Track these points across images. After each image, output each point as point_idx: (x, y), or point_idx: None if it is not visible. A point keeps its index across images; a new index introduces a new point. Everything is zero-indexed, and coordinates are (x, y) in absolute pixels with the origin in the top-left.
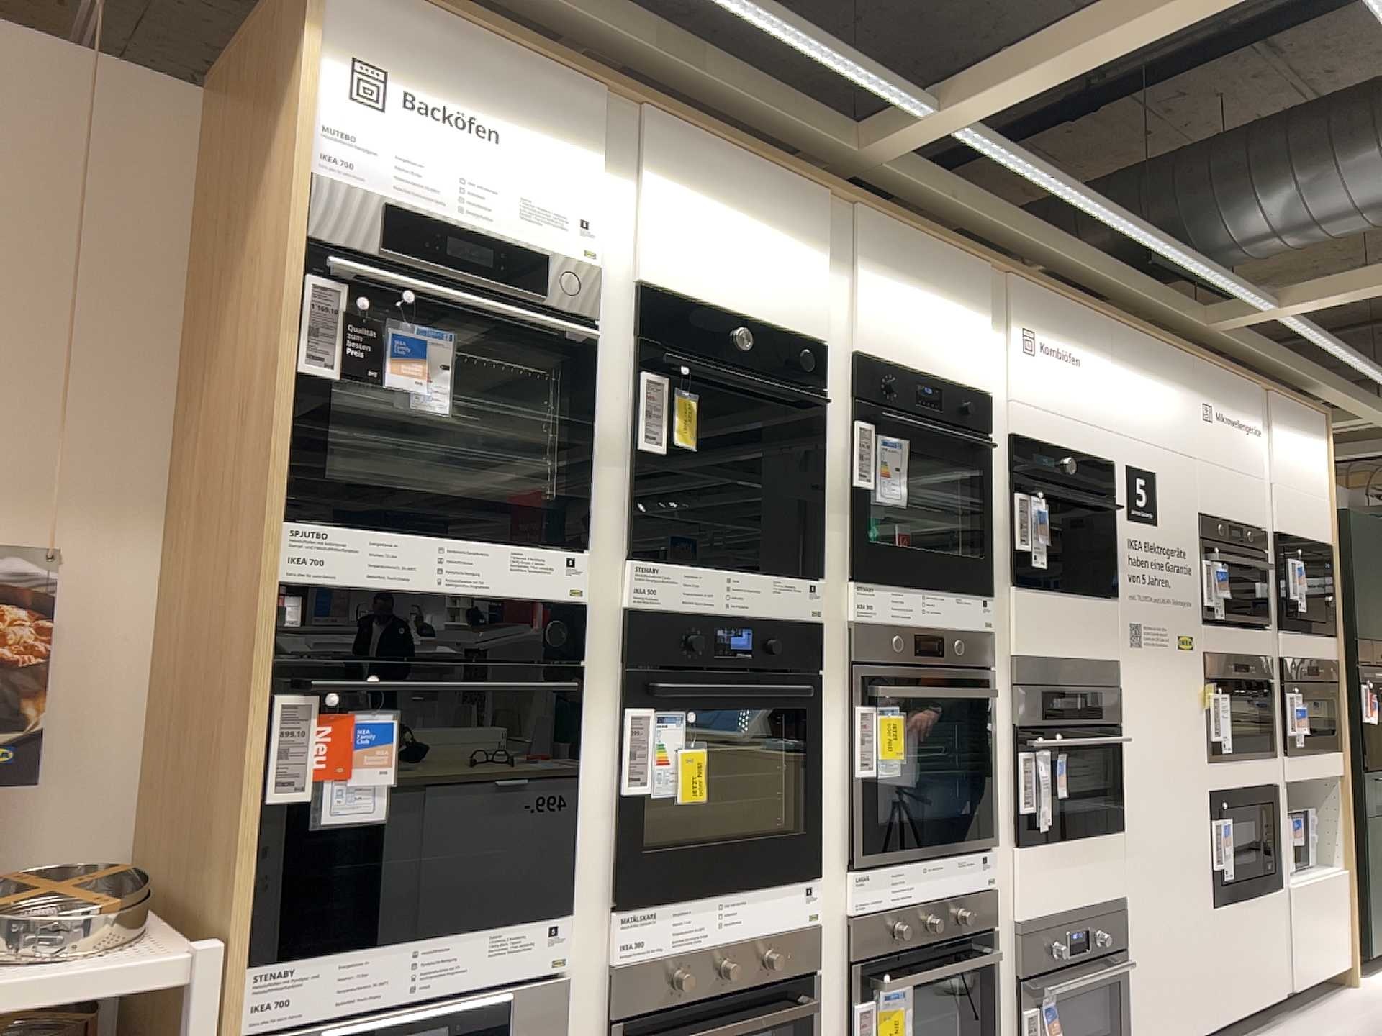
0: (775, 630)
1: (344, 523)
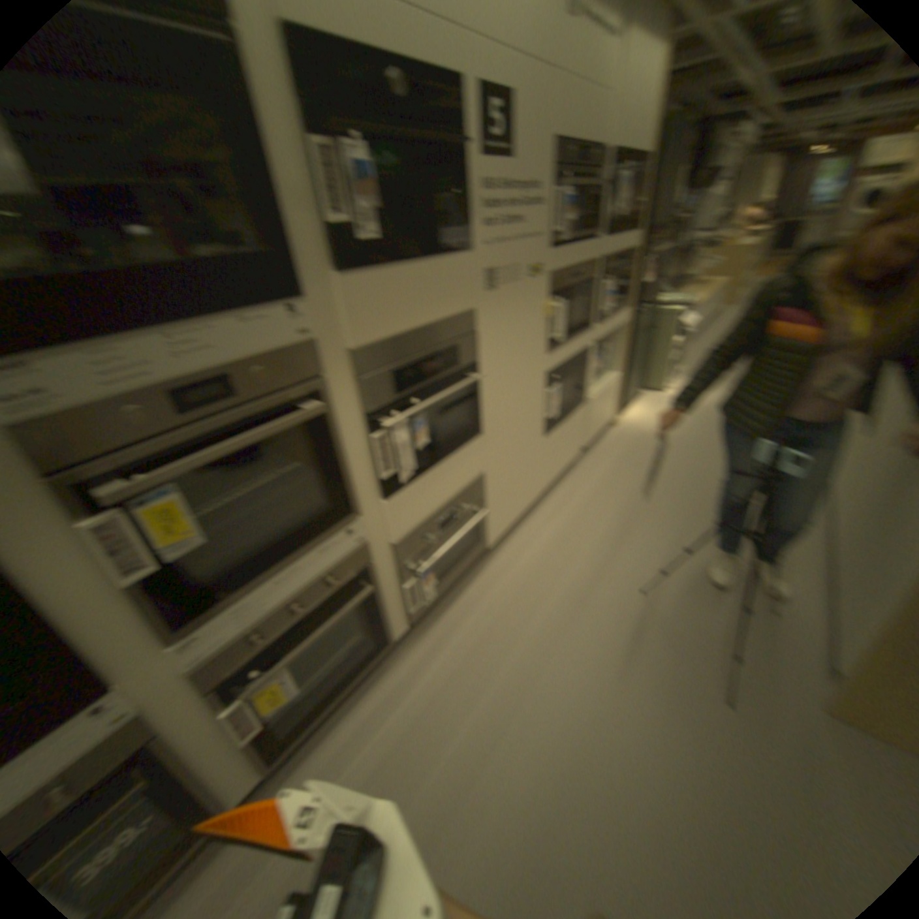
0: None
1: None
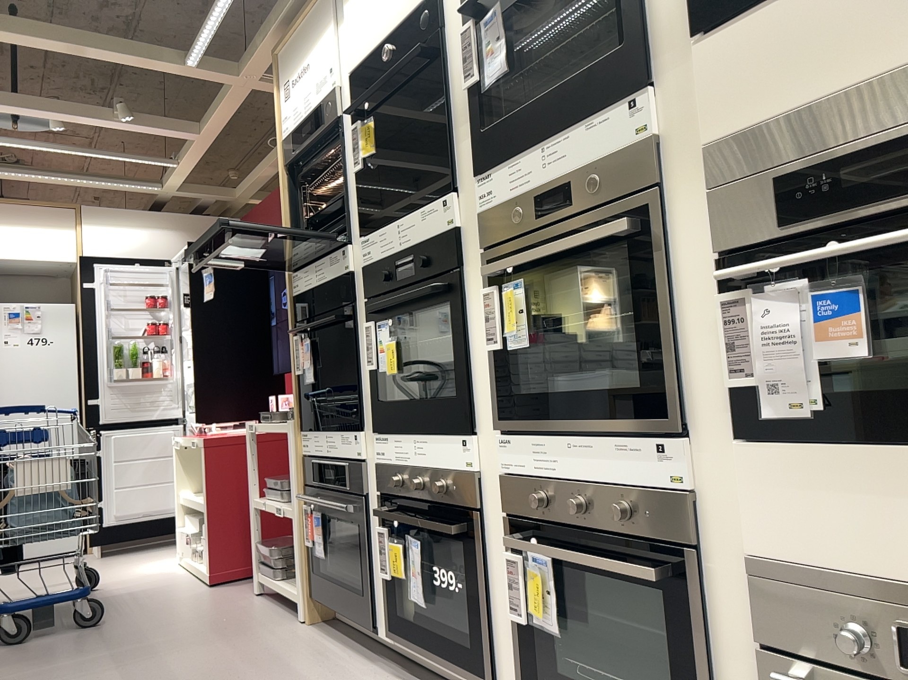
0: (425, 250)
1: (295, 270)
